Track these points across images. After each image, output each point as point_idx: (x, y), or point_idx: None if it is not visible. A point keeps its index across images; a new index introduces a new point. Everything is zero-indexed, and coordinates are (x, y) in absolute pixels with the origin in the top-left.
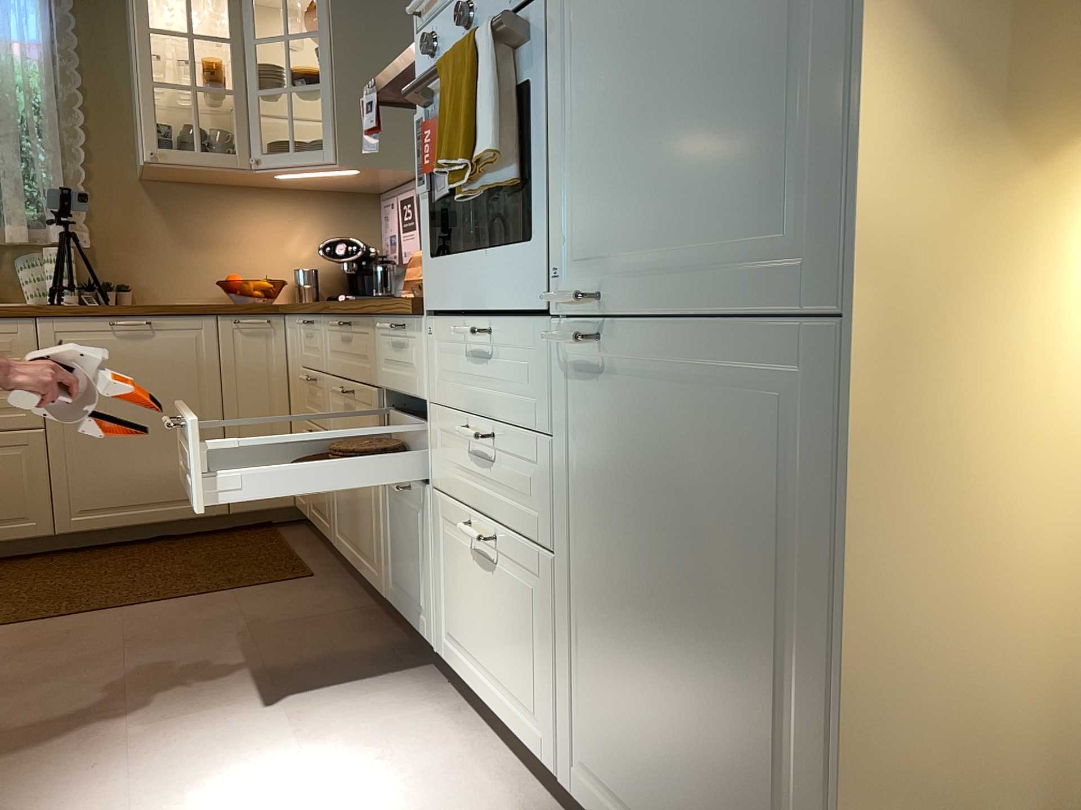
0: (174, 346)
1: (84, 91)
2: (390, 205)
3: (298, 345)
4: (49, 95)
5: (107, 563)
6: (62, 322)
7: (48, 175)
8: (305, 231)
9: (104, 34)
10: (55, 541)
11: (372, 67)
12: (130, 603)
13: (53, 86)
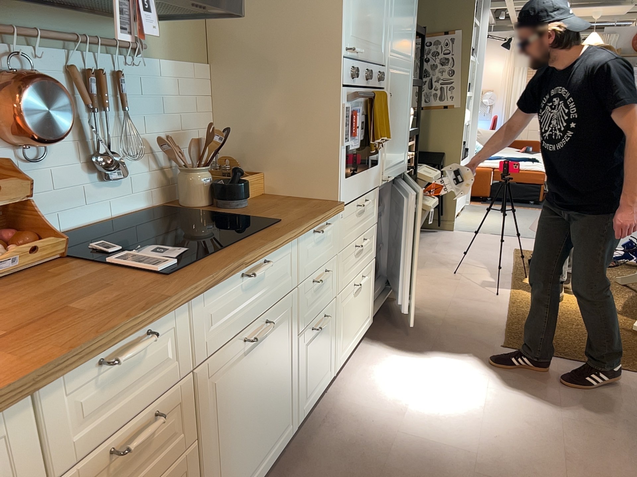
0: None
1: None
2: None
3: (22, 463)
4: None
5: None
6: None
7: None
8: None
9: None
10: None
11: None
12: None
13: None
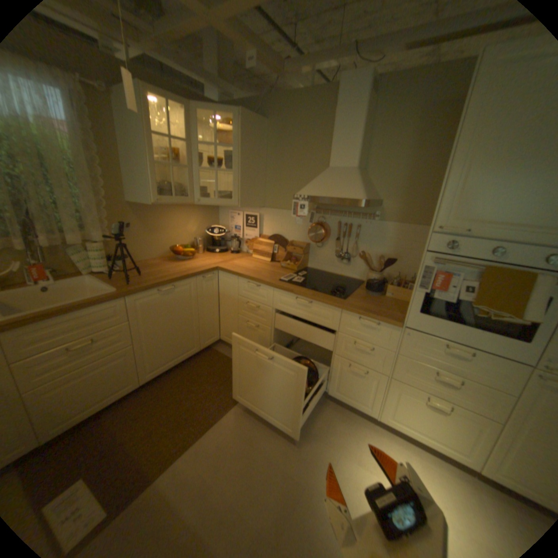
0: (182, 294)
1: (93, 154)
2: (237, 215)
3: (236, 287)
4: (80, 159)
5: (170, 392)
6: (137, 296)
7: (84, 205)
8: (194, 221)
9: (100, 120)
10: (136, 387)
11: (251, 165)
12: (217, 417)
13: (82, 153)
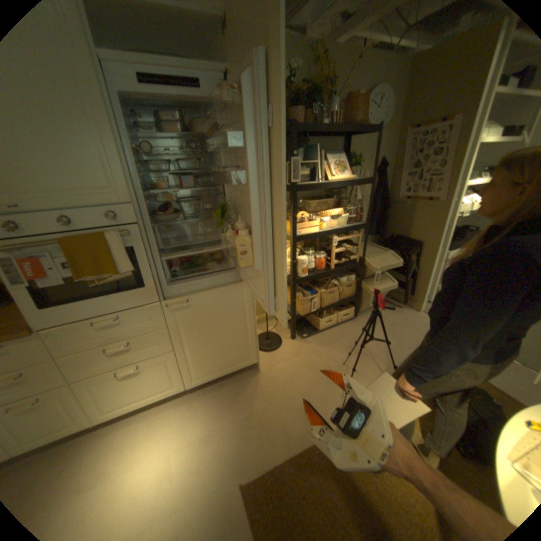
0: None
1: None
2: None
3: None
4: None
5: None
6: None
7: None
8: None
9: None
10: None
11: None
12: None
13: None
